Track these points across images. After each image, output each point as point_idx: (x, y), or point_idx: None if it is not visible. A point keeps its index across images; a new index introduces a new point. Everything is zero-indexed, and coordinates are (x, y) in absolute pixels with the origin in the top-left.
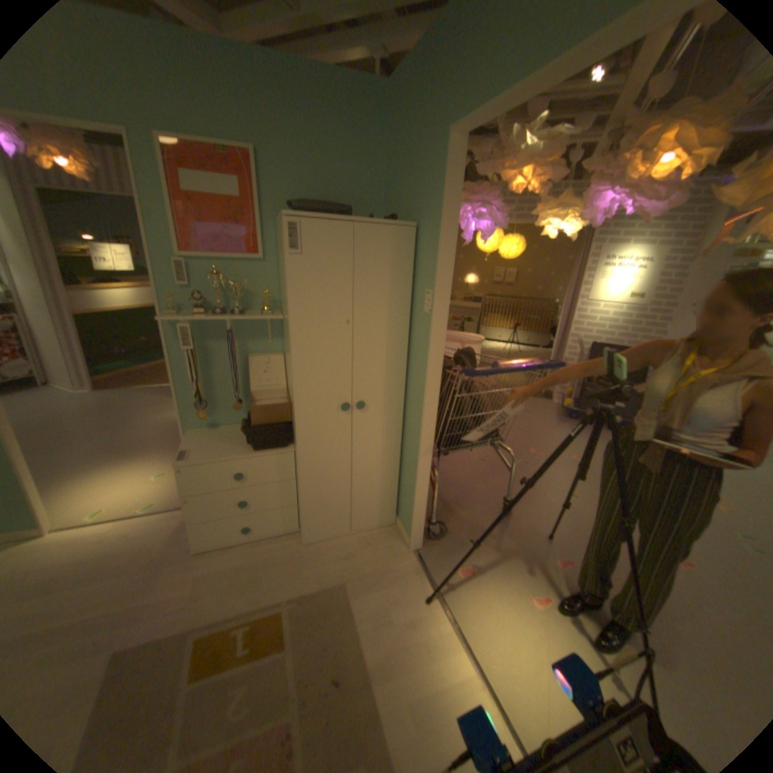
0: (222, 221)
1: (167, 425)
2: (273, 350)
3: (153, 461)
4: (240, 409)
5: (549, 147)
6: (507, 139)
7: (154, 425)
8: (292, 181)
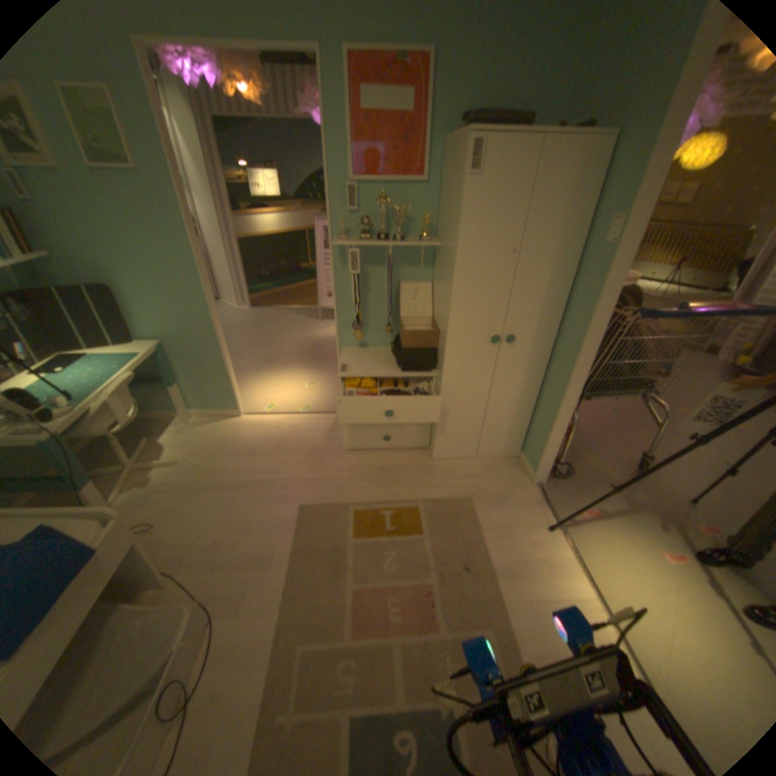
0: (393, 141)
1: (311, 343)
2: (422, 278)
3: (305, 372)
4: (386, 333)
5: None
6: None
7: (301, 342)
8: (467, 87)
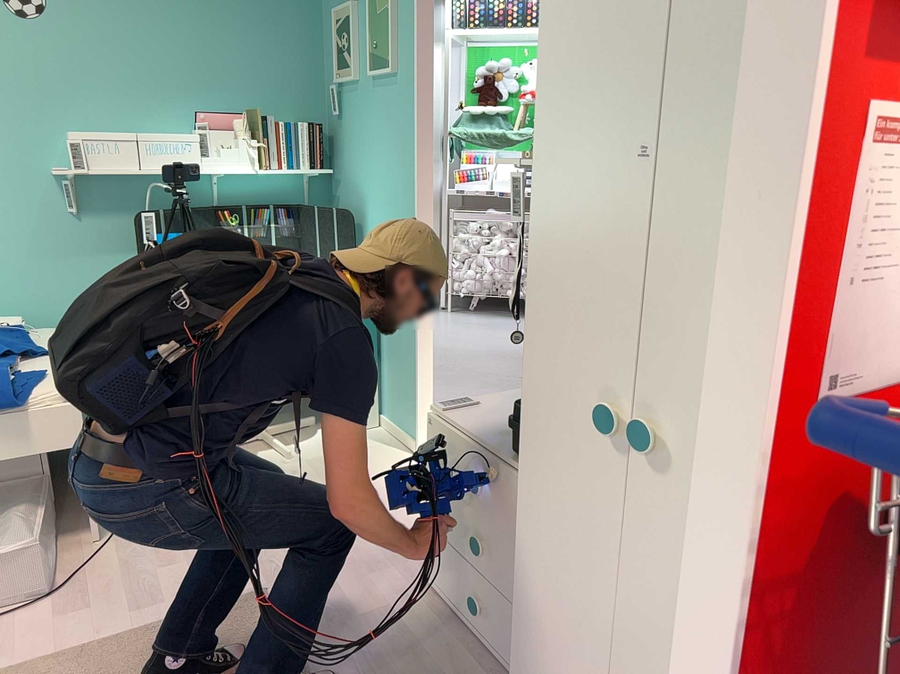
0: None
1: None
2: None
3: None
4: None
5: None
6: None
7: None
8: None
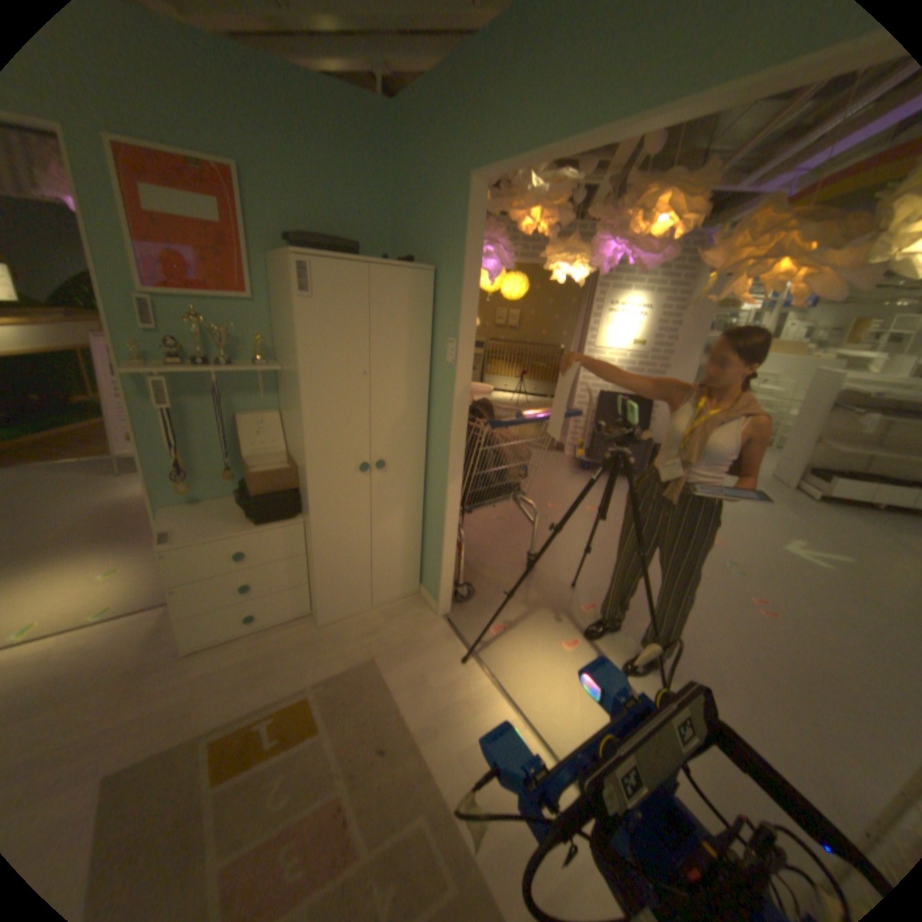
0: (198, 250)
1: (102, 510)
2: (266, 406)
3: (94, 557)
4: (226, 479)
5: (557, 190)
6: (516, 178)
7: (83, 512)
8: (283, 207)
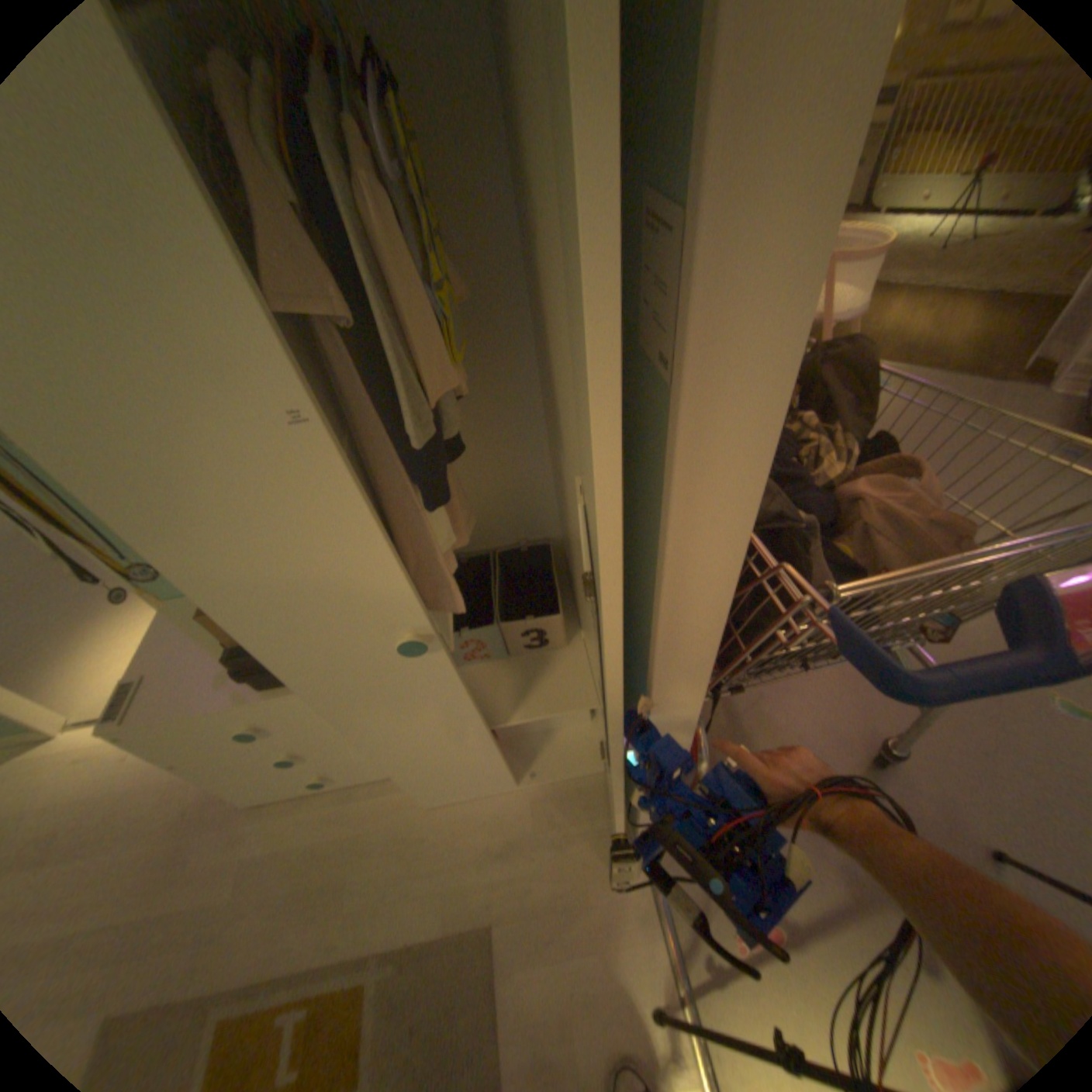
0: None
1: None
2: None
3: None
4: None
5: None
6: None
7: None
8: None
